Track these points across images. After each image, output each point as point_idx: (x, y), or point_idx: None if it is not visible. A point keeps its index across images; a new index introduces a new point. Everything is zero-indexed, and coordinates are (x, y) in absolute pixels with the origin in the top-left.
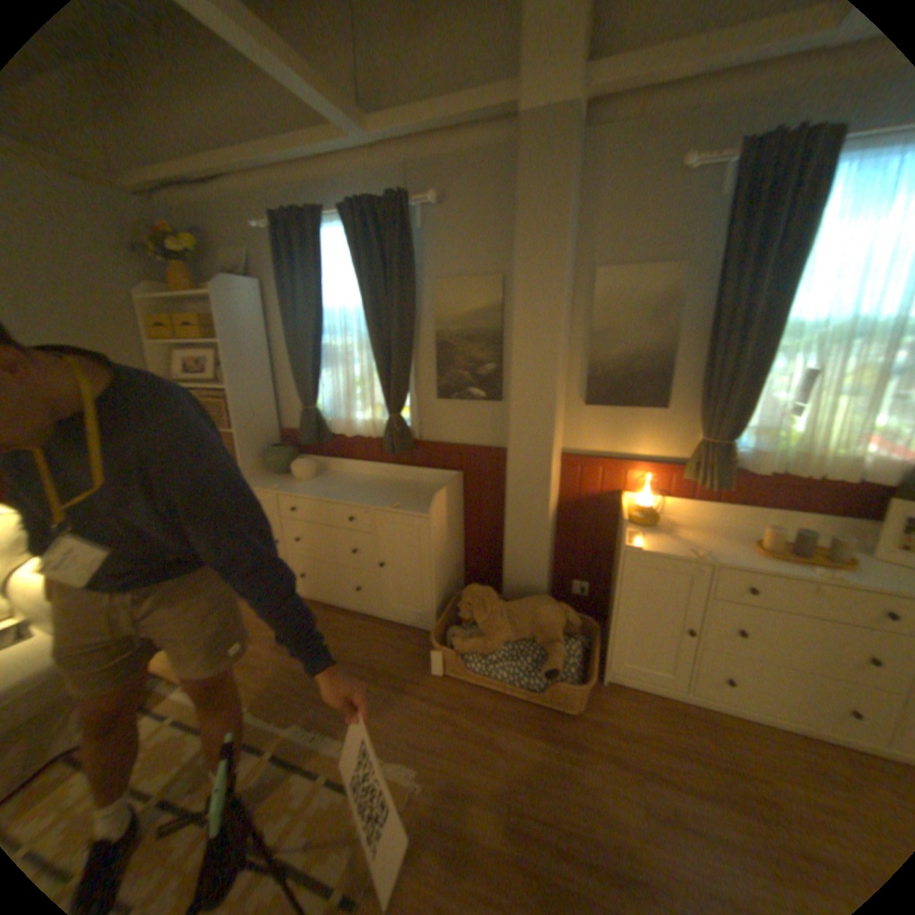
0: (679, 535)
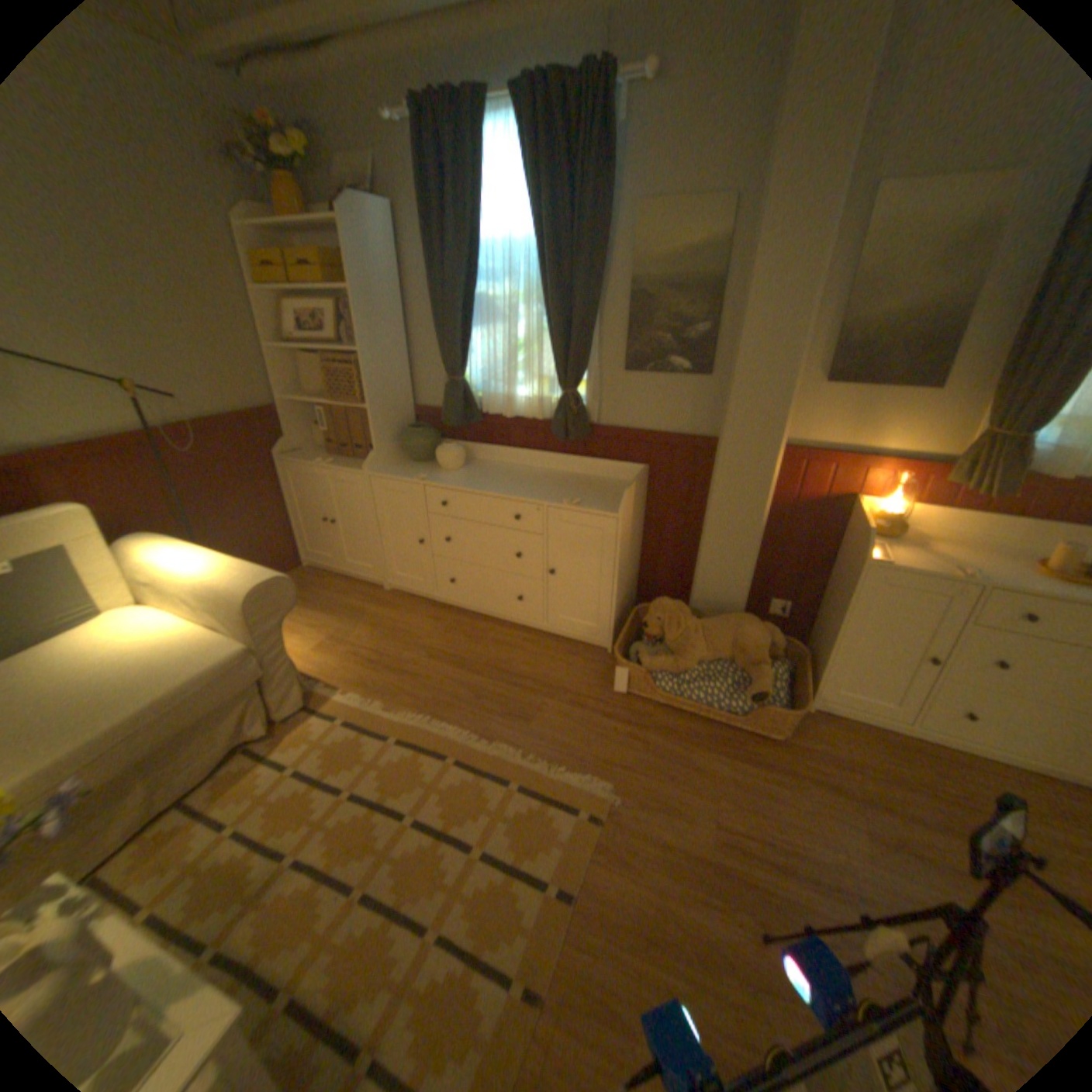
0: (933, 550)
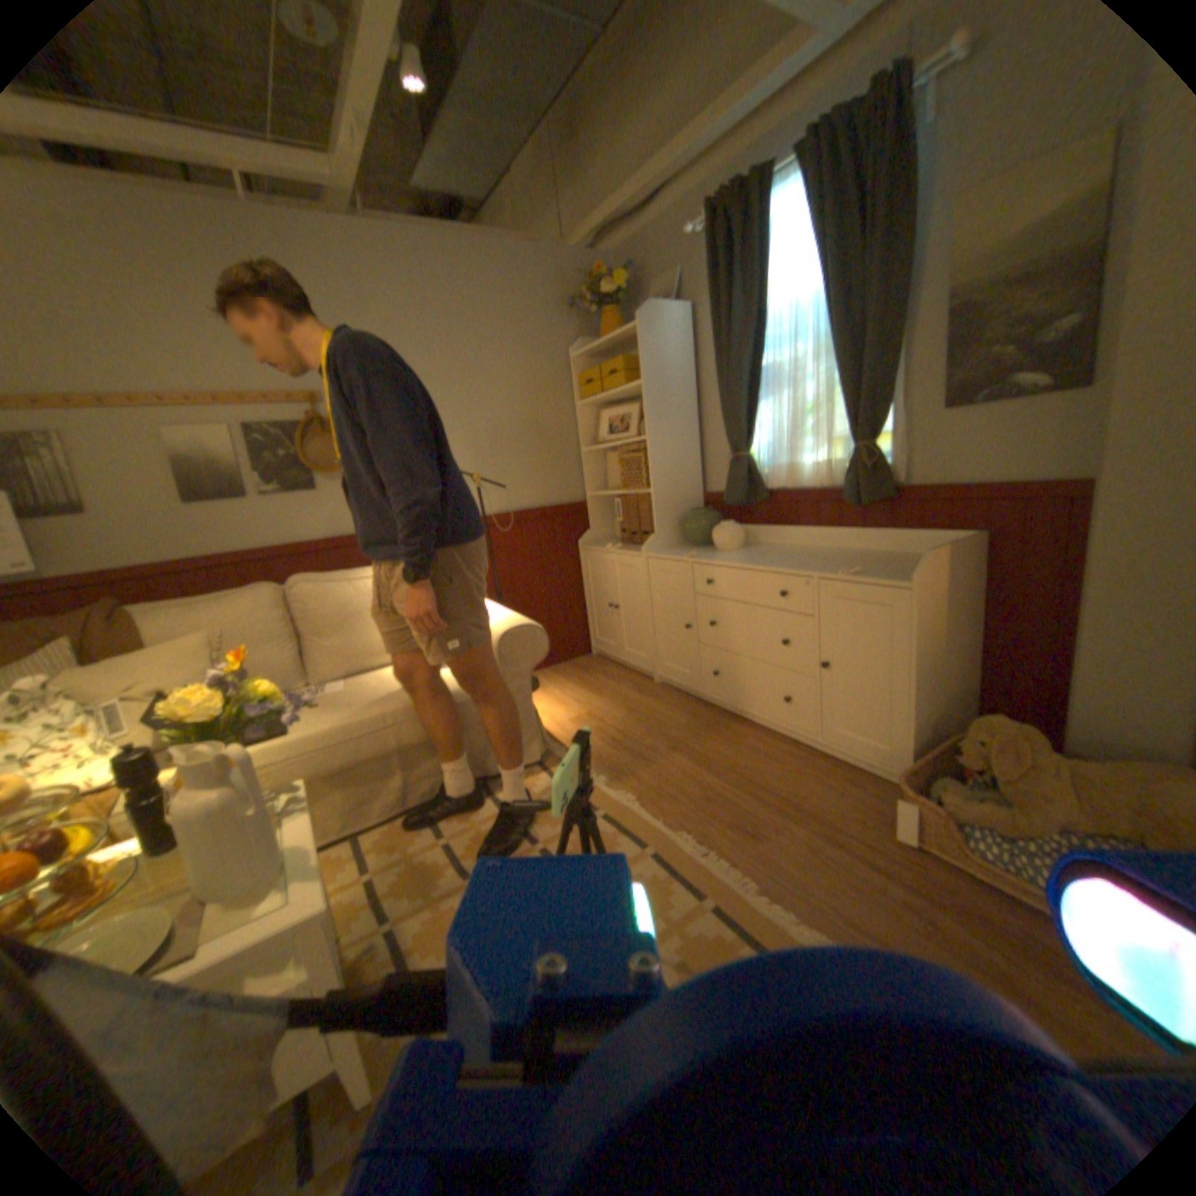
0: None
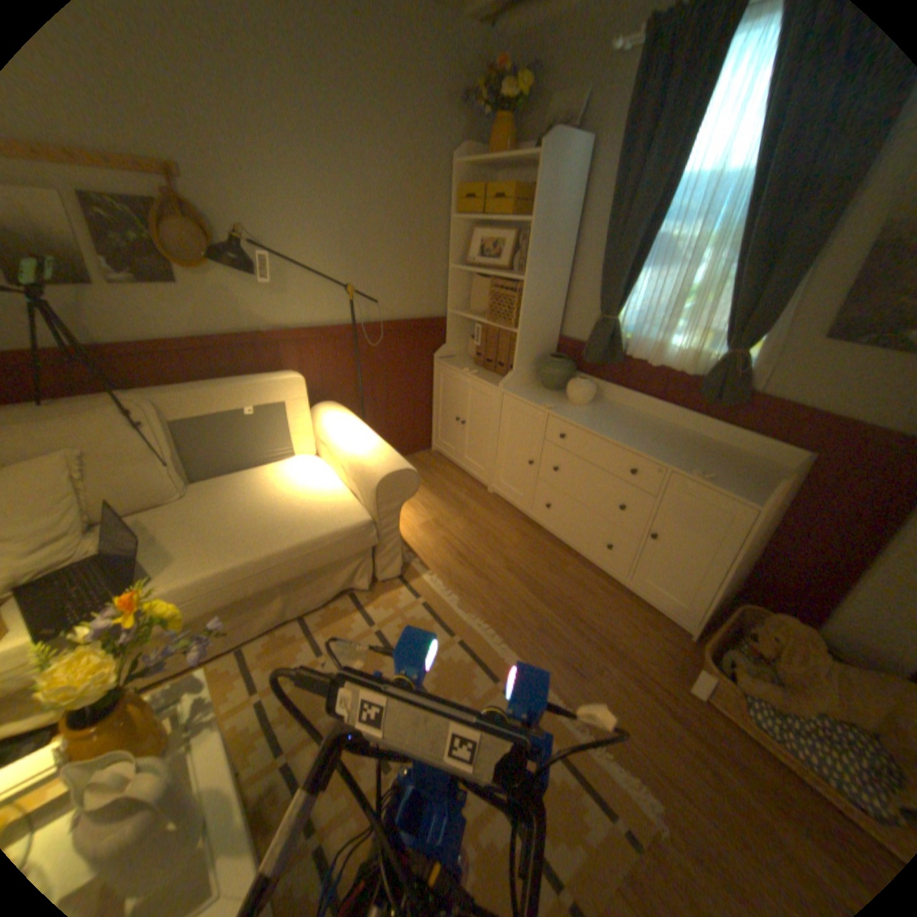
0: None
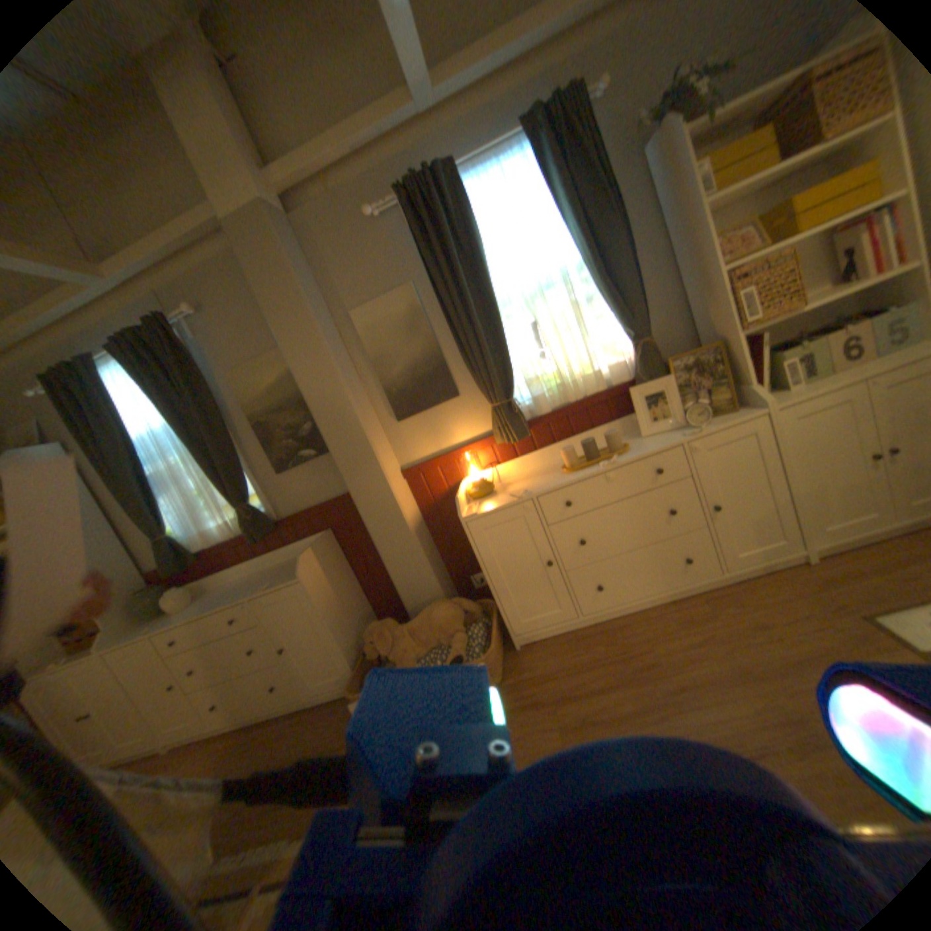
0: (509, 488)
